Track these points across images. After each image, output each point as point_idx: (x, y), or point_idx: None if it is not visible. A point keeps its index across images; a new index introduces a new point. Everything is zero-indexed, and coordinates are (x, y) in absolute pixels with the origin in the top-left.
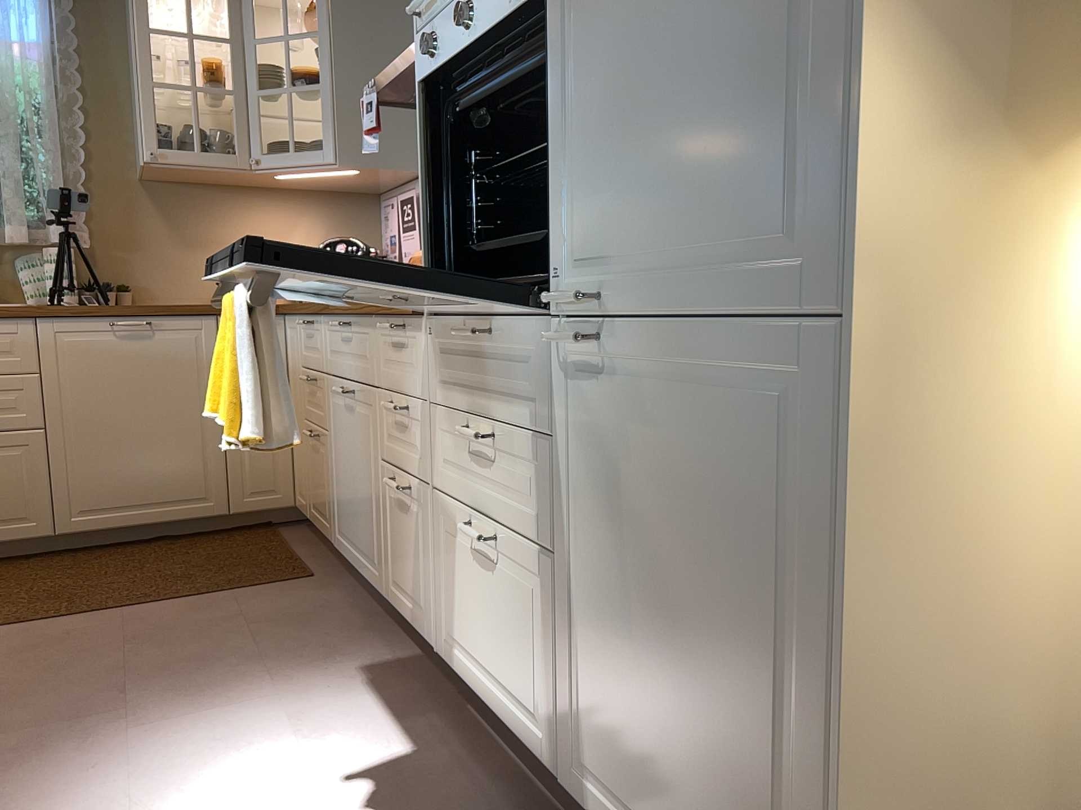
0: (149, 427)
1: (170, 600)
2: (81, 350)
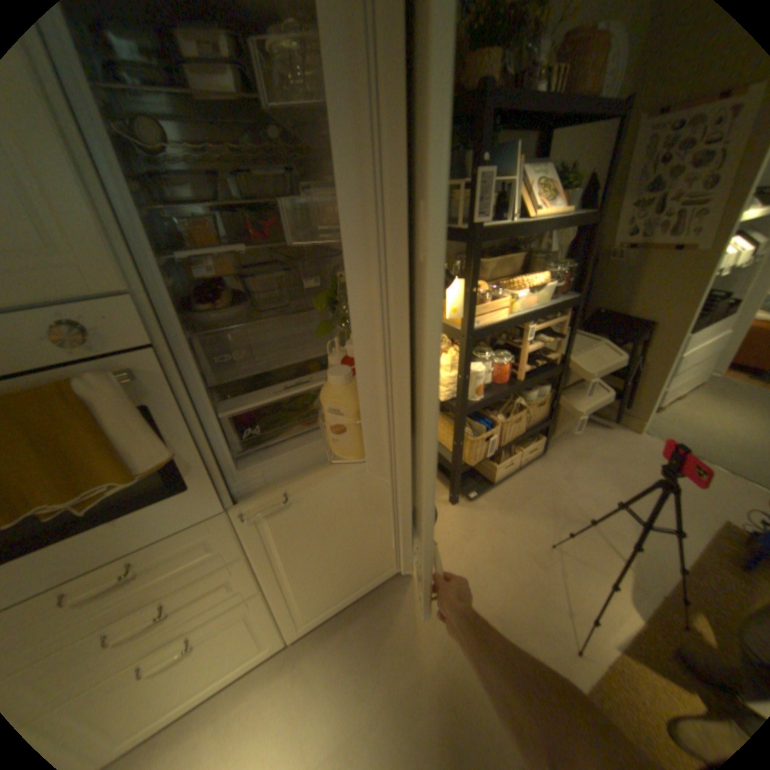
0: None
1: None
2: None
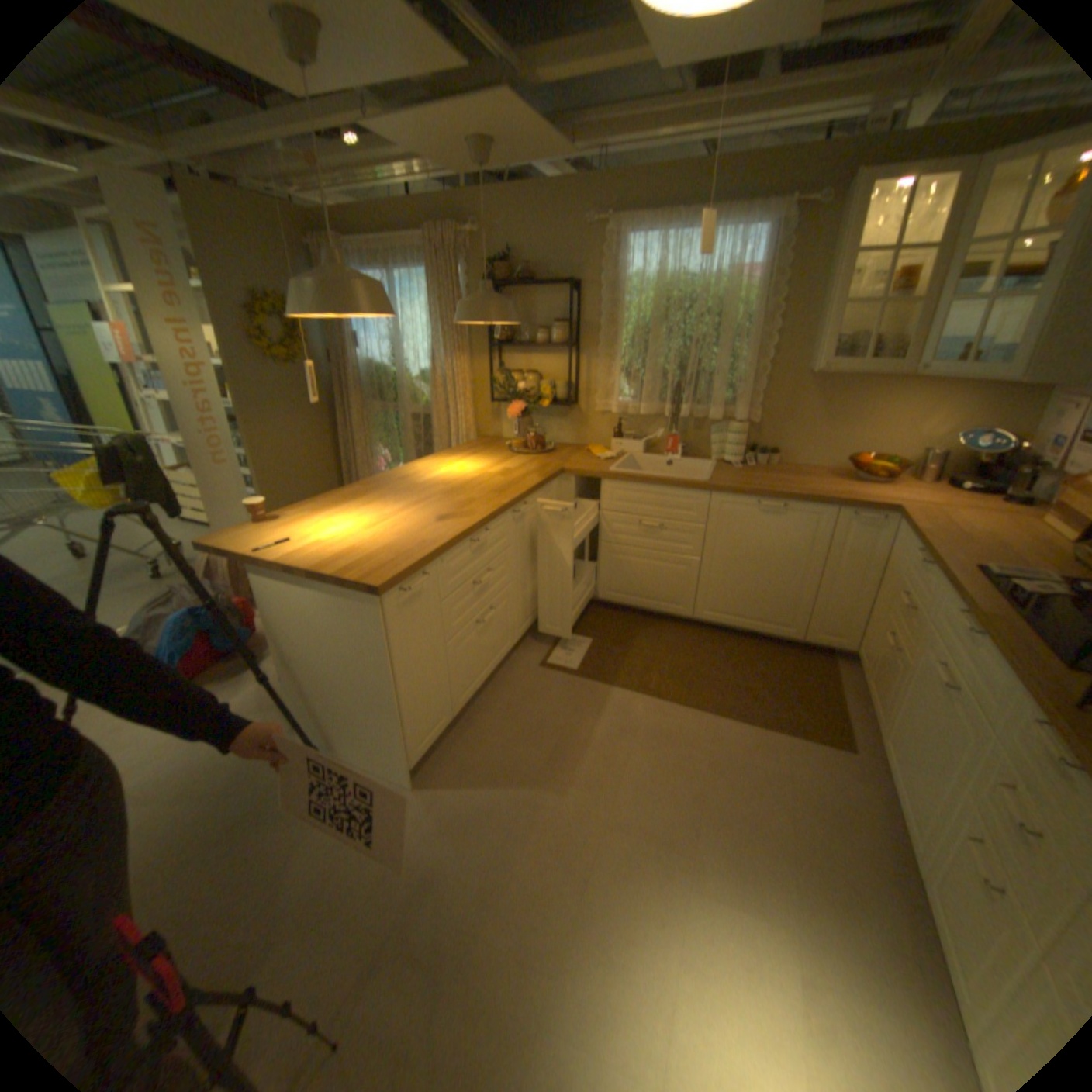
0: (765, 573)
1: (745, 723)
2: (733, 515)
